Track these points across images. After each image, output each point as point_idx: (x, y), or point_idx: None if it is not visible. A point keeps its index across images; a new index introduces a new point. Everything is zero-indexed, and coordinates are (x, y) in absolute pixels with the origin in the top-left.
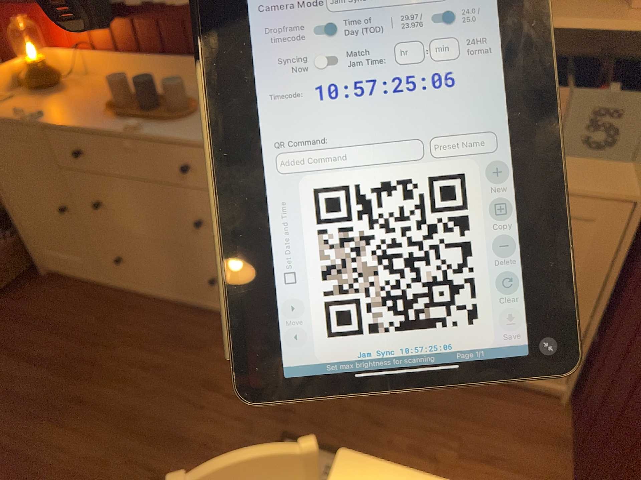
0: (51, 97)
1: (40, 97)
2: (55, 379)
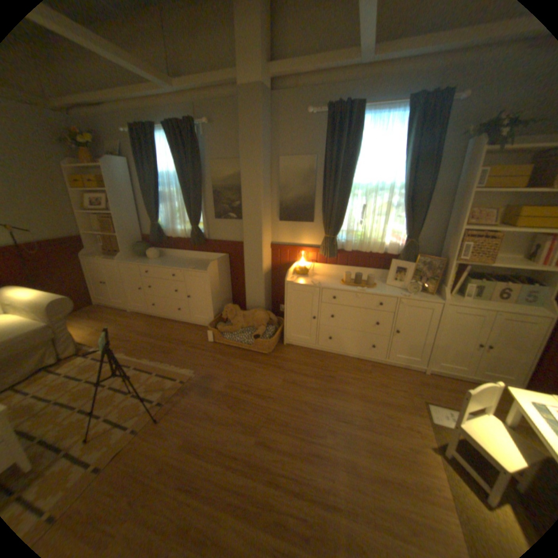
0: (308, 277)
1: (304, 277)
2: (320, 384)
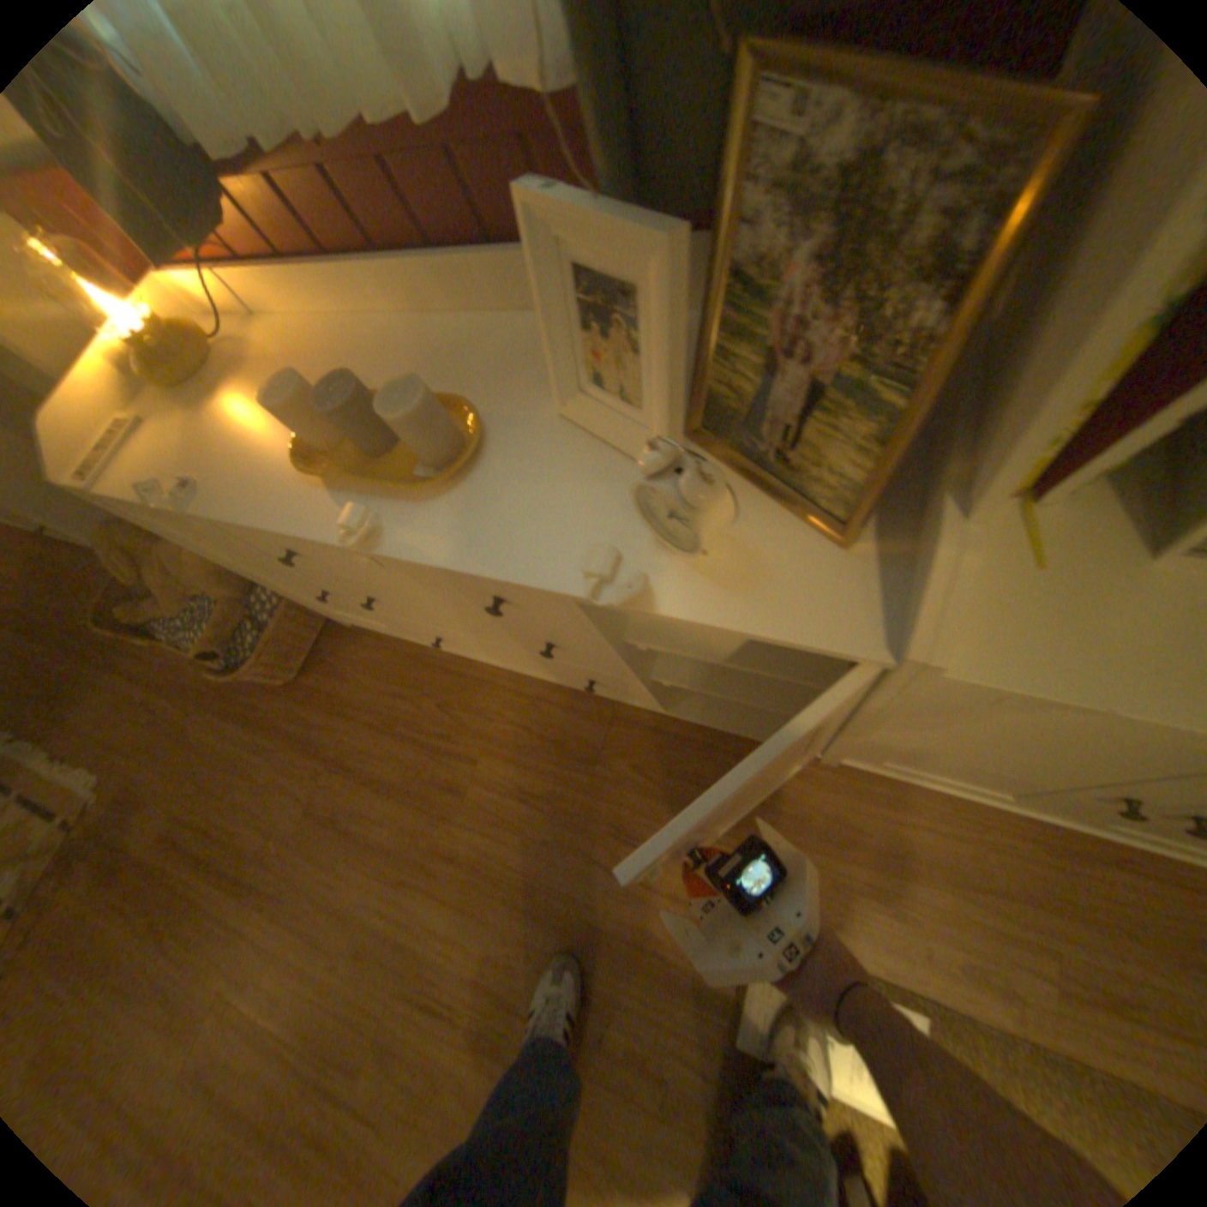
0: (189, 407)
1: (172, 407)
2: (407, 826)
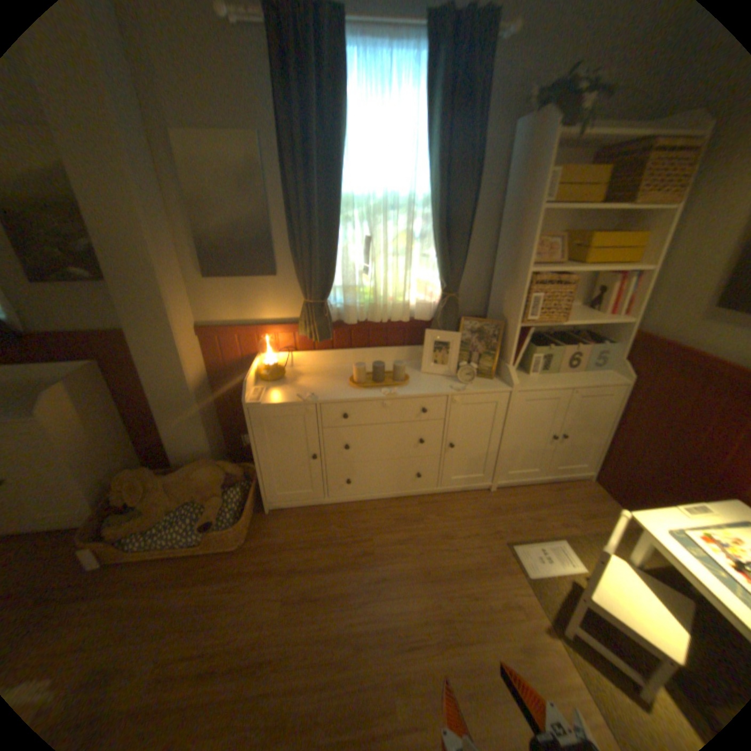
0: (289, 384)
1: (280, 384)
2: (351, 578)
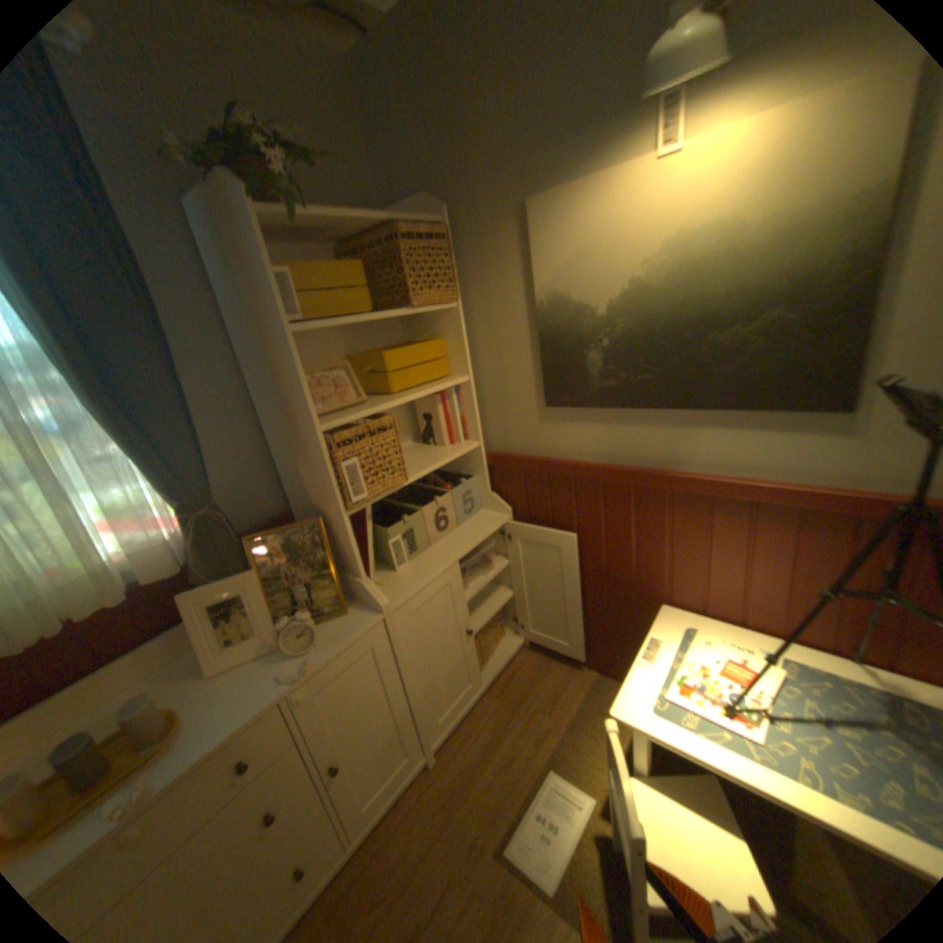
0: None
1: None
2: None
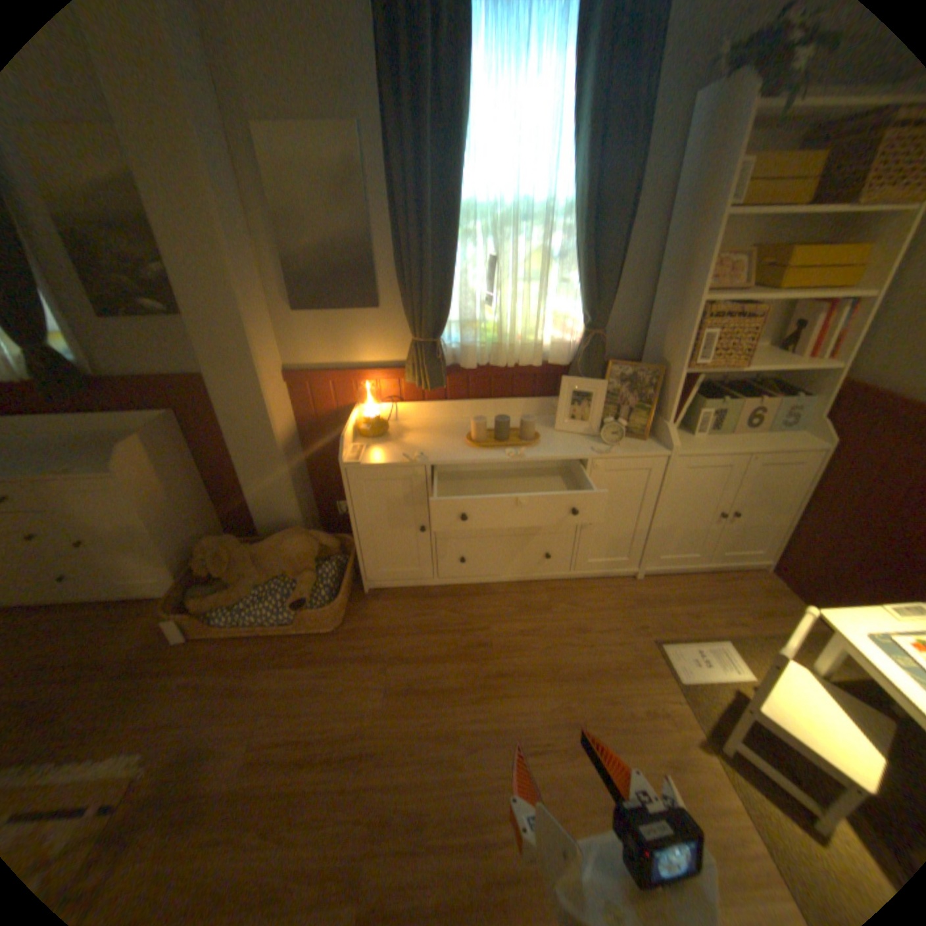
0: (393, 441)
1: (382, 442)
2: (465, 670)
